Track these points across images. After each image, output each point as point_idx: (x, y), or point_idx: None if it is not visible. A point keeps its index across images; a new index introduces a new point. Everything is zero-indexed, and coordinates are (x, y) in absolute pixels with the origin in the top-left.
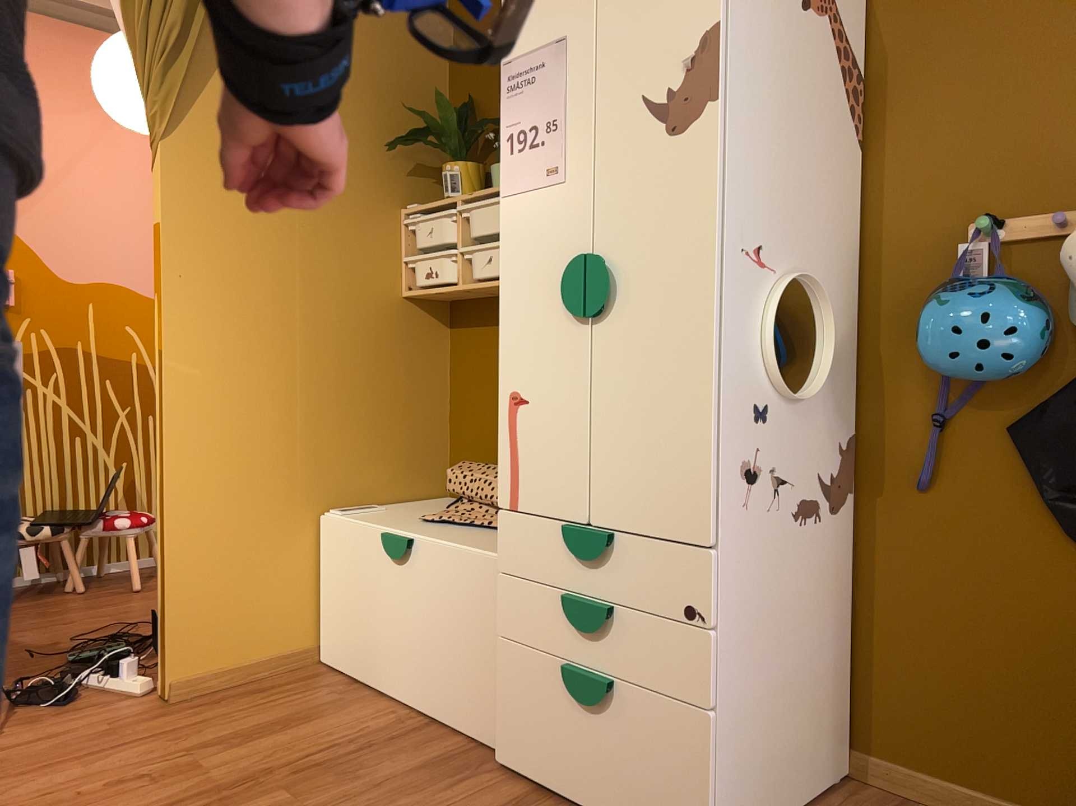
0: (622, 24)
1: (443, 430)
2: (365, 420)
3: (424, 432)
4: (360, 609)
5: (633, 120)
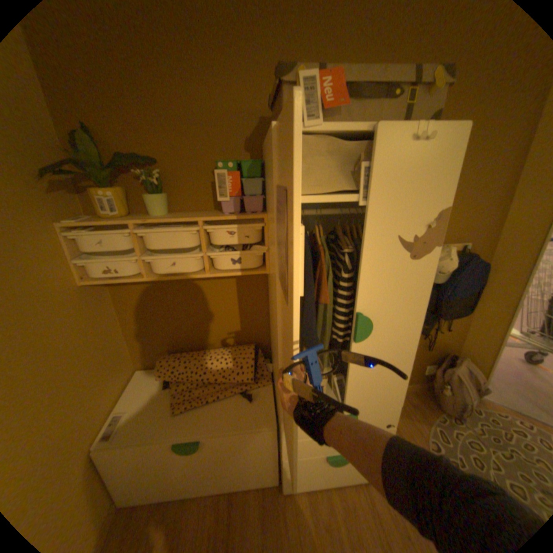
0: (389, 187)
1: (123, 342)
2: (88, 376)
3: (116, 350)
4: (154, 477)
5: (389, 247)
